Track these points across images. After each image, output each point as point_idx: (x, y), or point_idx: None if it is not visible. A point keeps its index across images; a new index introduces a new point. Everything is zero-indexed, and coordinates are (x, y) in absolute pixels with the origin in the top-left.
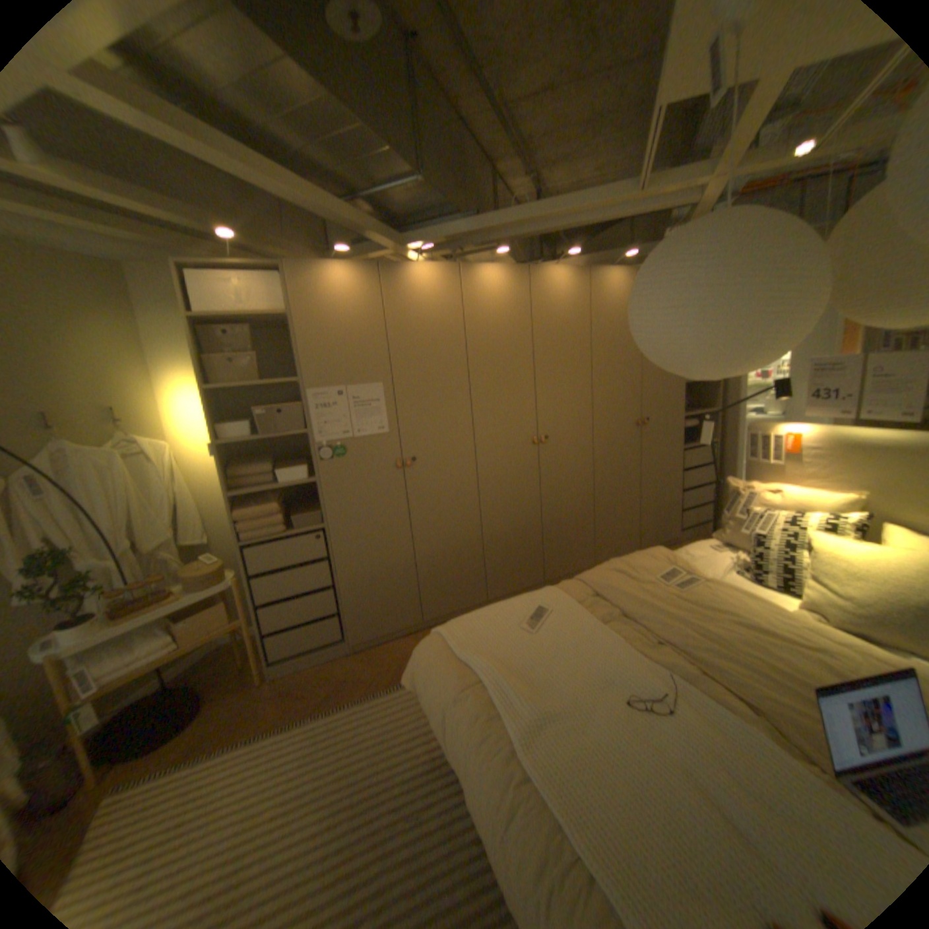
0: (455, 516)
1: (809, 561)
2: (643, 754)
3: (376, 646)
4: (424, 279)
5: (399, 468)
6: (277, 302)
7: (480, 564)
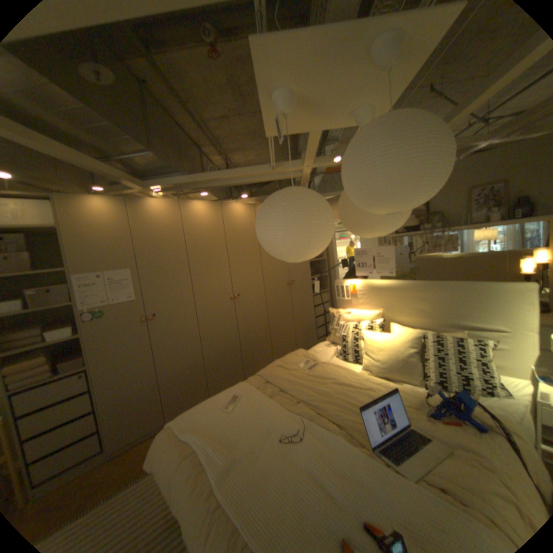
0: (185, 348)
1: (363, 345)
2: (285, 468)
3: (129, 450)
4: (156, 208)
5: (143, 322)
6: (48, 219)
7: (203, 377)
